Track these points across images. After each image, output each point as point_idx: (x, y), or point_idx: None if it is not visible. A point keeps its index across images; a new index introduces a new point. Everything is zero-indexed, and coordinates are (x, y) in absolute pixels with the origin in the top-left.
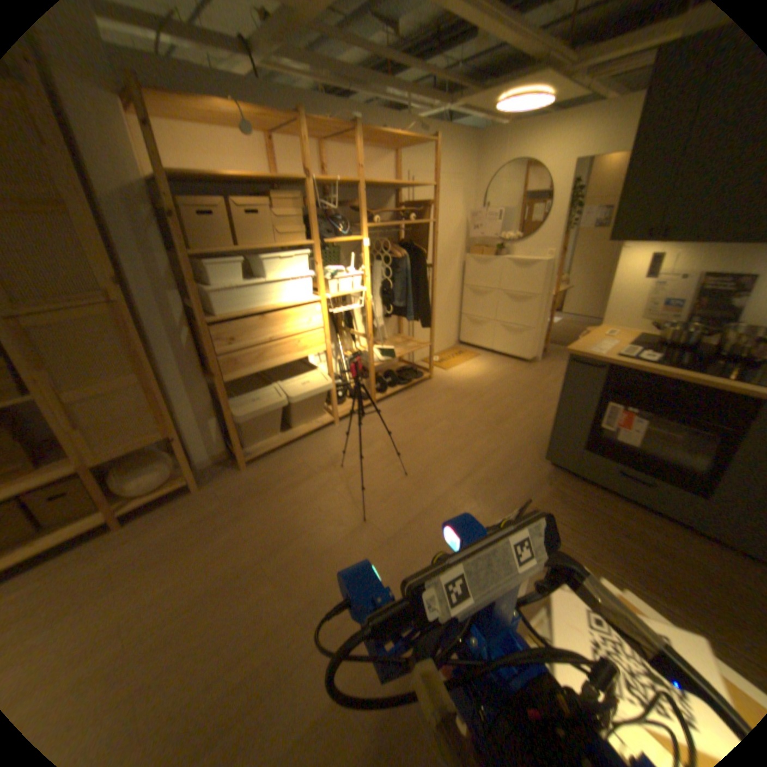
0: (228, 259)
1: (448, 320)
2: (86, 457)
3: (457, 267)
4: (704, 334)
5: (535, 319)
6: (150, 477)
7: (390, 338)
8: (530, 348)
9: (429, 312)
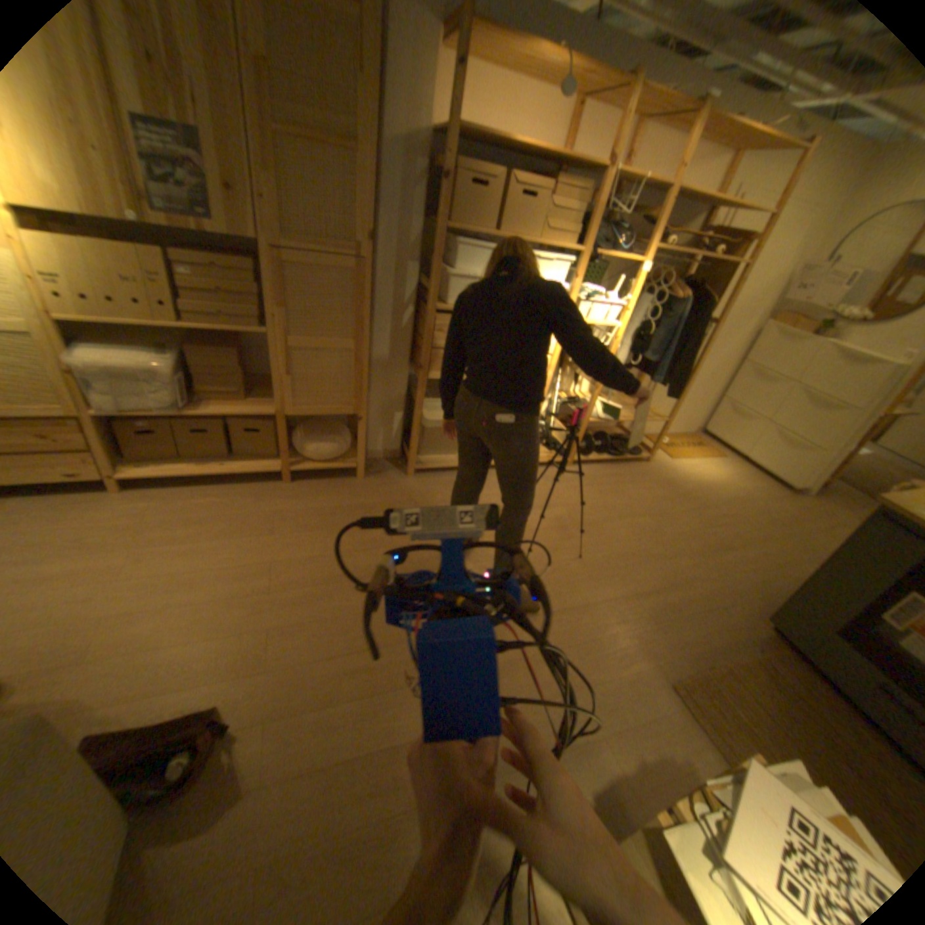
0: (482, 245)
1: (703, 399)
2: (287, 407)
3: (749, 334)
4: None
5: (837, 440)
6: (331, 449)
7: (620, 395)
8: (809, 475)
9: (687, 381)
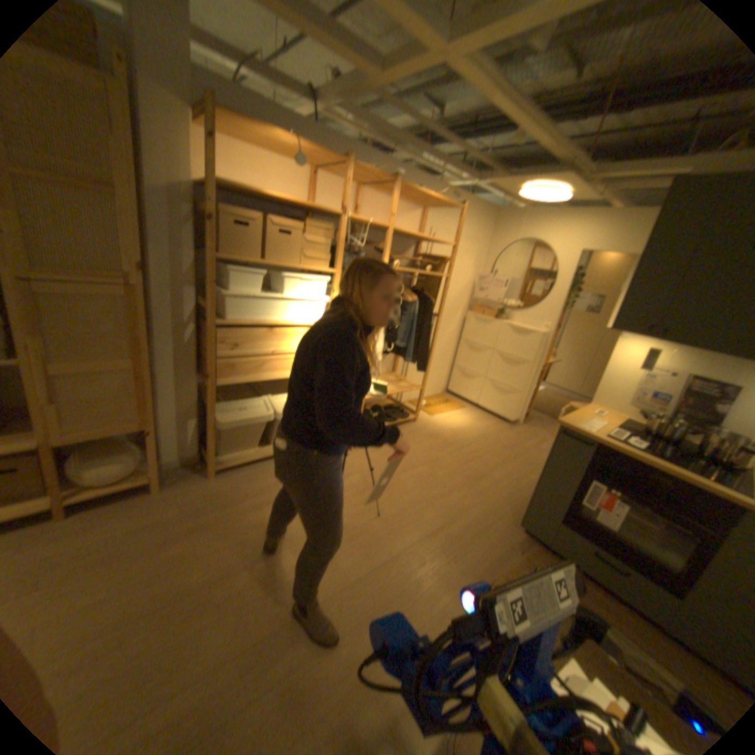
0: (253, 269)
1: (442, 368)
2: (56, 435)
3: (459, 321)
4: (691, 432)
5: (525, 384)
6: (117, 468)
7: (385, 373)
8: (516, 410)
9: (428, 357)
